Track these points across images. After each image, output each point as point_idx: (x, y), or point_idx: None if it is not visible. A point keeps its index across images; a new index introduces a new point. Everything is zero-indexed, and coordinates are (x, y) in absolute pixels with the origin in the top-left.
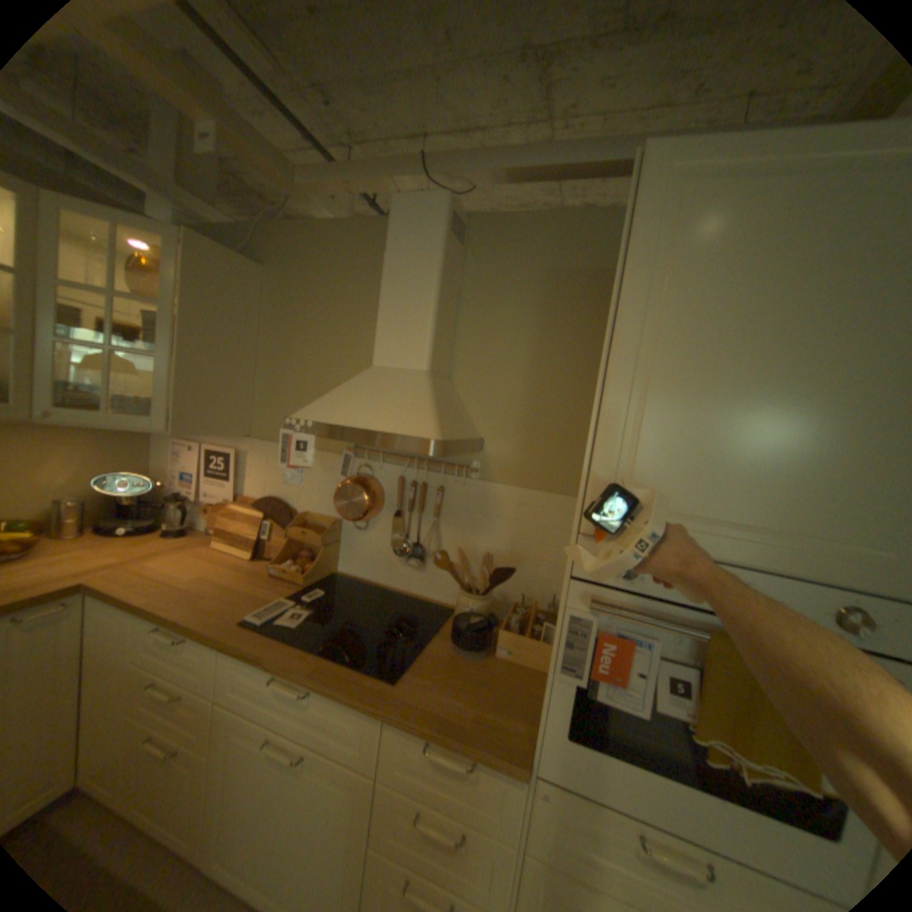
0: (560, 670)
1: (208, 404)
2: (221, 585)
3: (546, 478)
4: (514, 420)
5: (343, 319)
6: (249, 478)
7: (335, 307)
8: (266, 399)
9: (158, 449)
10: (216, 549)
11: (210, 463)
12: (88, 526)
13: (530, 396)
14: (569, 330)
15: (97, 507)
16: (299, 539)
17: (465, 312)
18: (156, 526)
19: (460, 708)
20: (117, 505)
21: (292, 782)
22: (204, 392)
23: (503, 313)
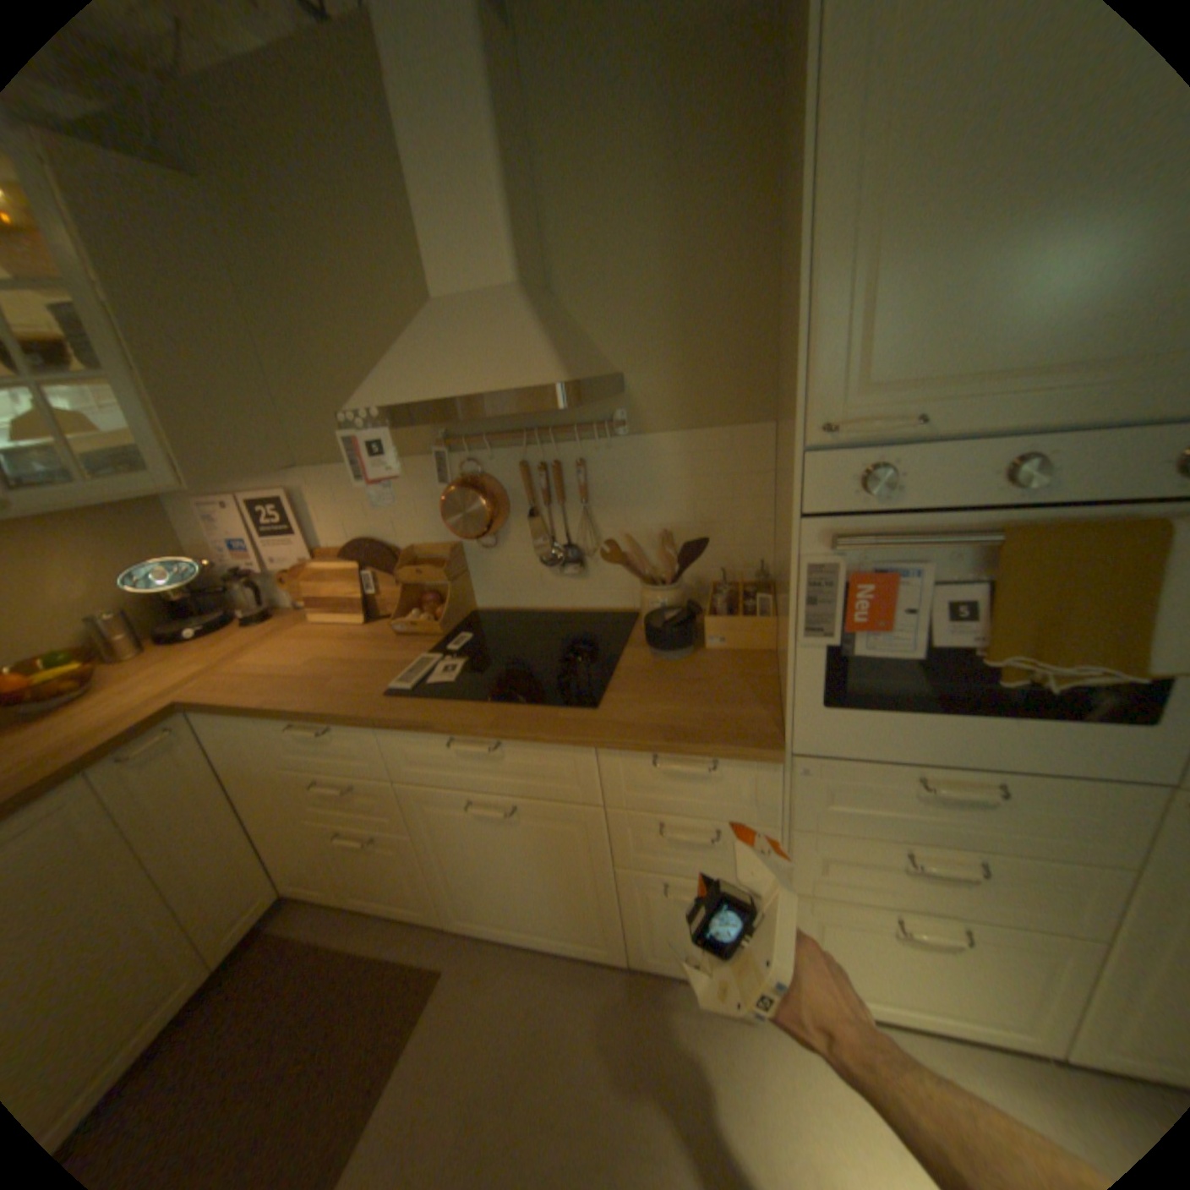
0: (801, 632)
1: (218, 431)
2: (341, 658)
3: (722, 406)
4: (659, 331)
5: (356, 237)
6: (318, 523)
7: (337, 219)
8: (294, 404)
9: (179, 518)
10: (315, 622)
11: (258, 516)
12: (143, 638)
13: (676, 283)
14: (716, 147)
15: (142, 613)
16: (415, 580)
17: (543, 165)
18: (227, 615)
19: (682, 710)
20: (165, 604)
21: (510, 831)
22: (203, 414)
23: (604, 149)
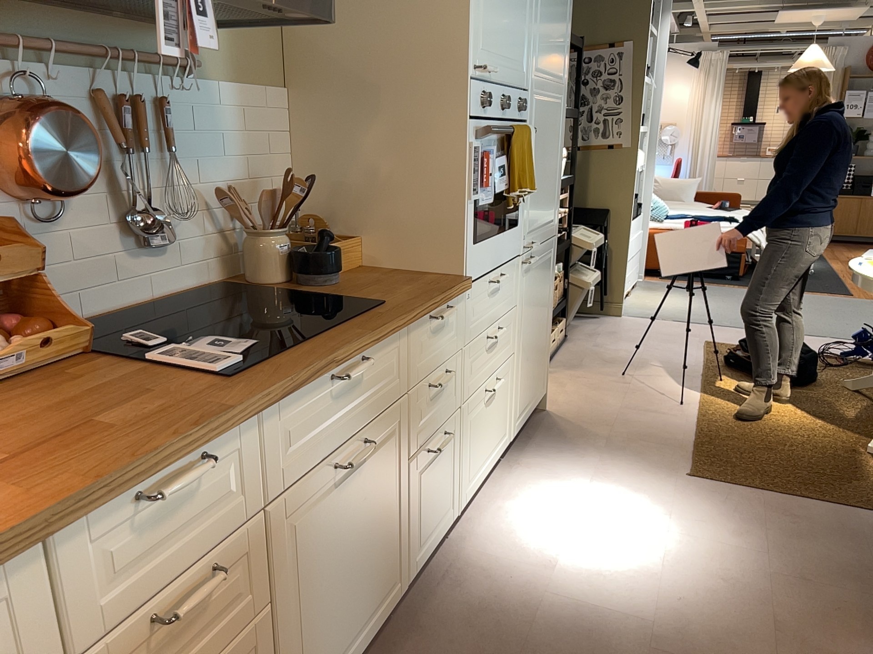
0: (470, 194)
1: None
2: None
3: (258, 68)
4: None
5: None
6: None
7: None
8: None
9: None
10: None
11: None
12: None
13: None
14: None
15: None
16: None
17: None
18: None
19: (411, 287)
20: None
21: (356, 483)
22: None
23: None
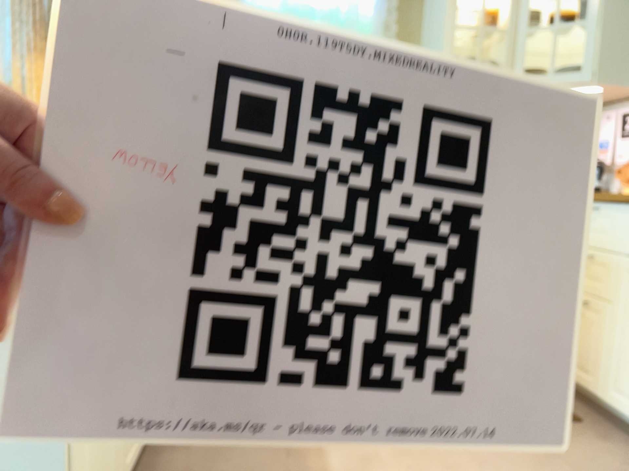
0: None
1: None
2: None
3: None
4: None
5: None
6: None
7: None
8: None
9: None
10: None
11: None
12: None
13: None
14: None
15: None
16: None
17: None
18: None
19: None
20: None
21: None
22: (626, 44)
23: None
